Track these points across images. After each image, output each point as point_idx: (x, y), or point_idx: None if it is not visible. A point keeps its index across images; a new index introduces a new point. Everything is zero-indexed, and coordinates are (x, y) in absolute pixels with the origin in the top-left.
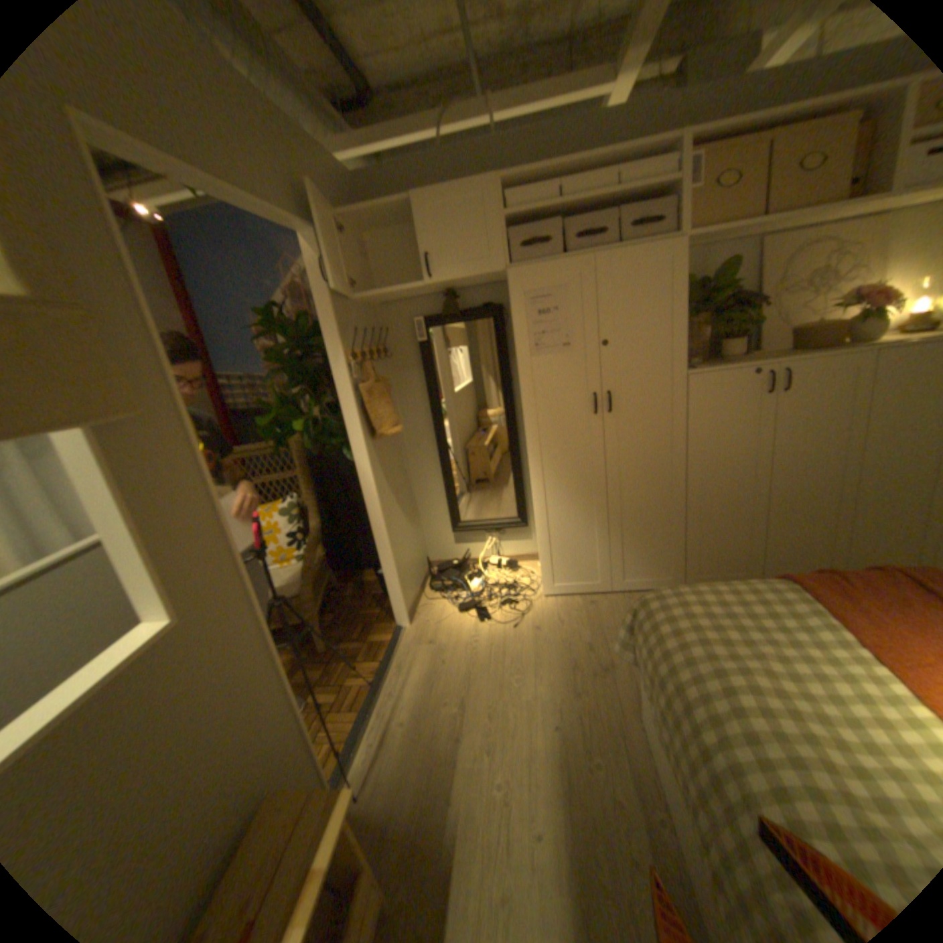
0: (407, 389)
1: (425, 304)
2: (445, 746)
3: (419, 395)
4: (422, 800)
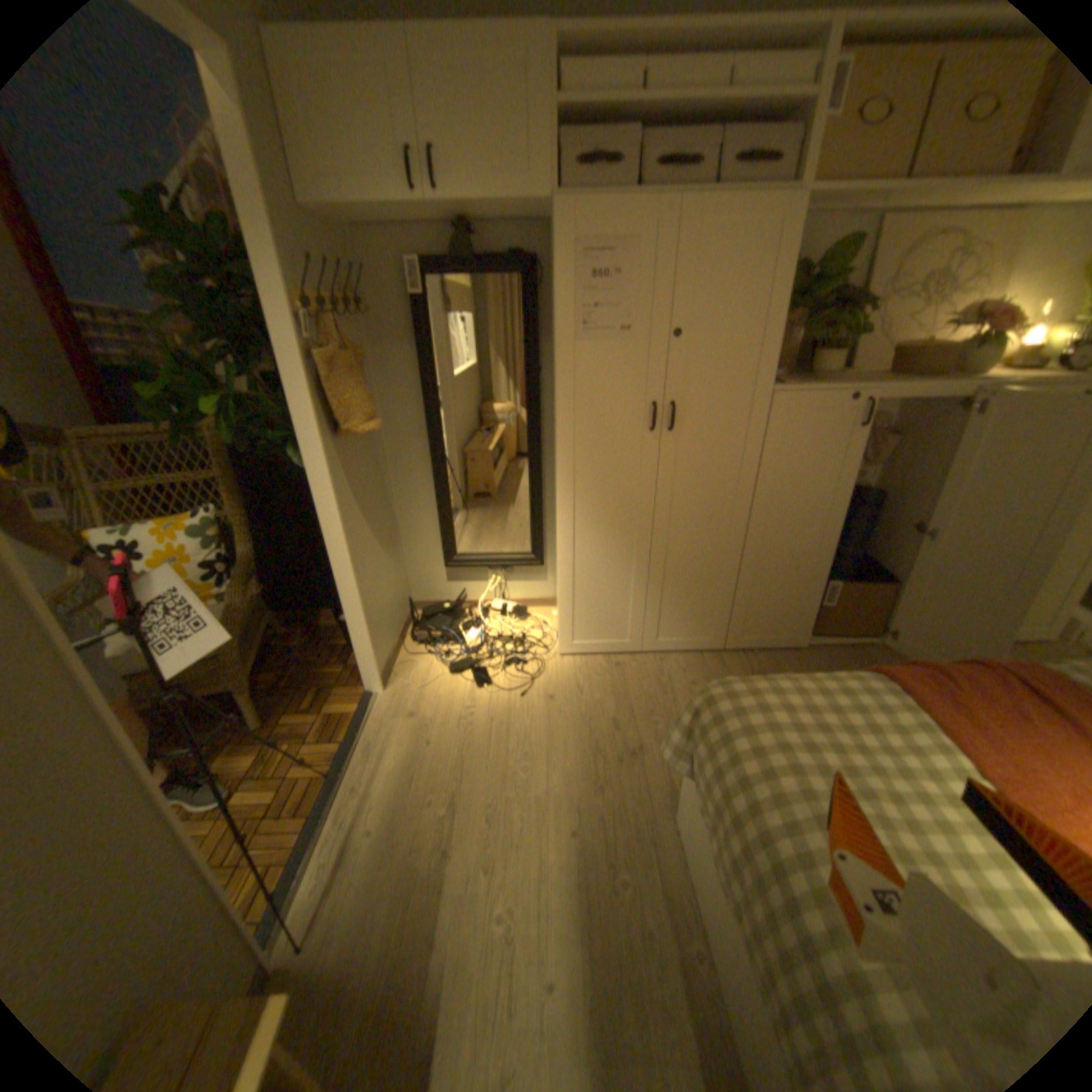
0: (390, 364)
1: (424, 236)
2: (429, 860)
3: (408, 375)
4: (396, 940)
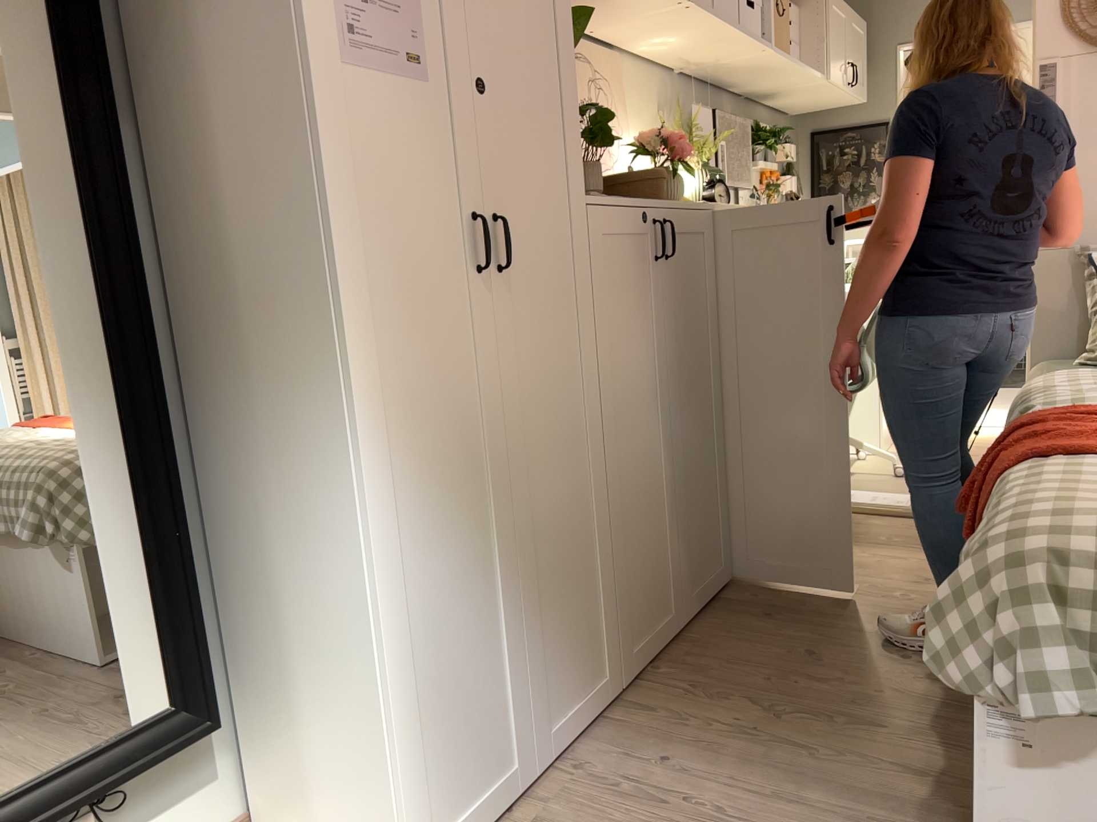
0: None
1: None
2: None
3: None
4: None
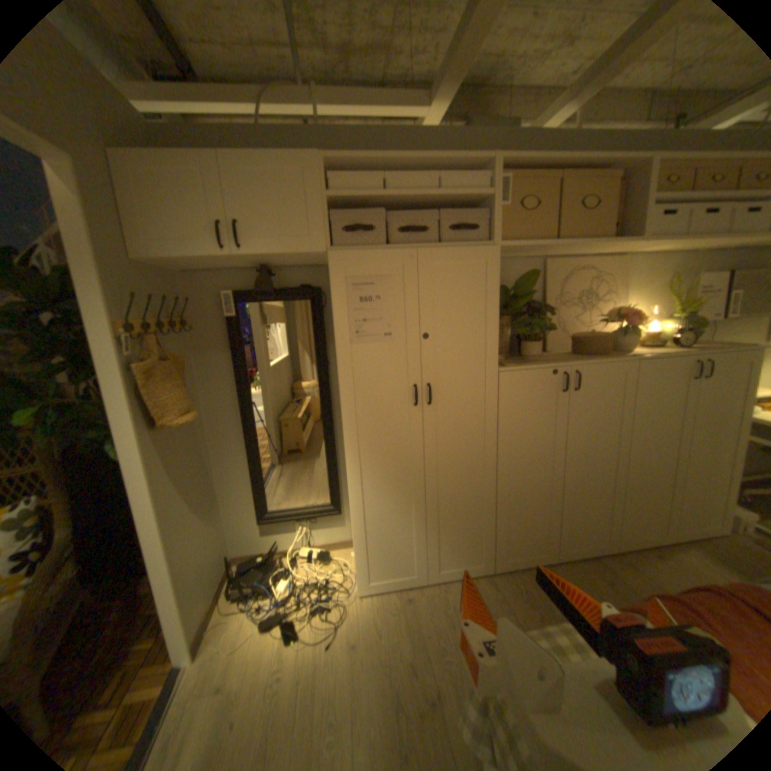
0: (210, 365)
1: (237, 277)
2: None
3: (225, 373)
4: None
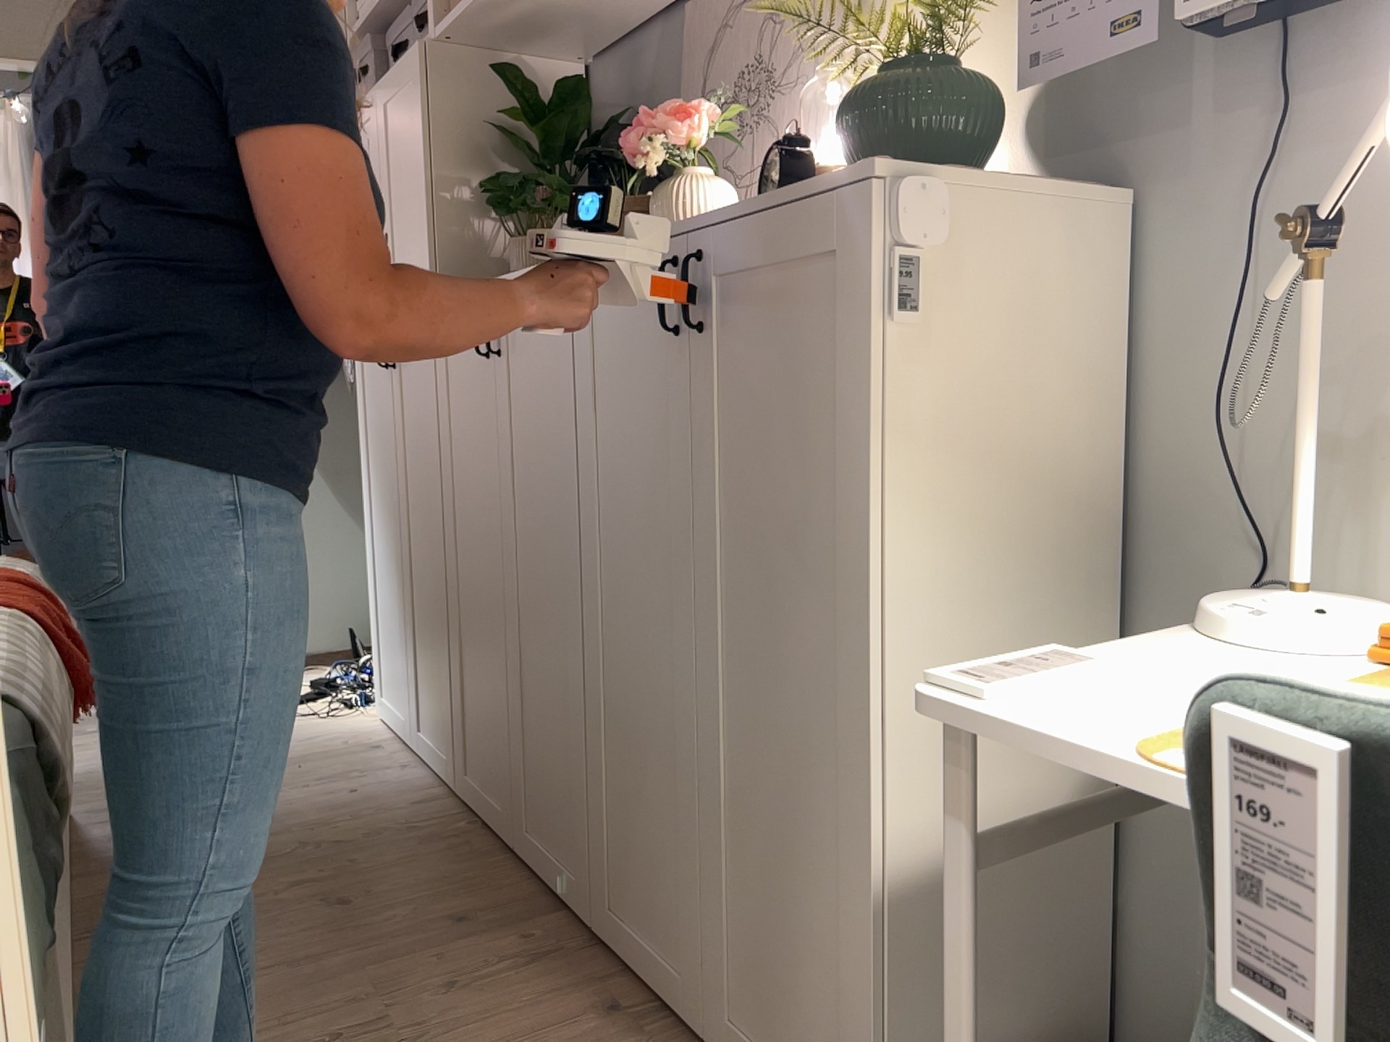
0: None
1: None
2: None
3: None
4: None
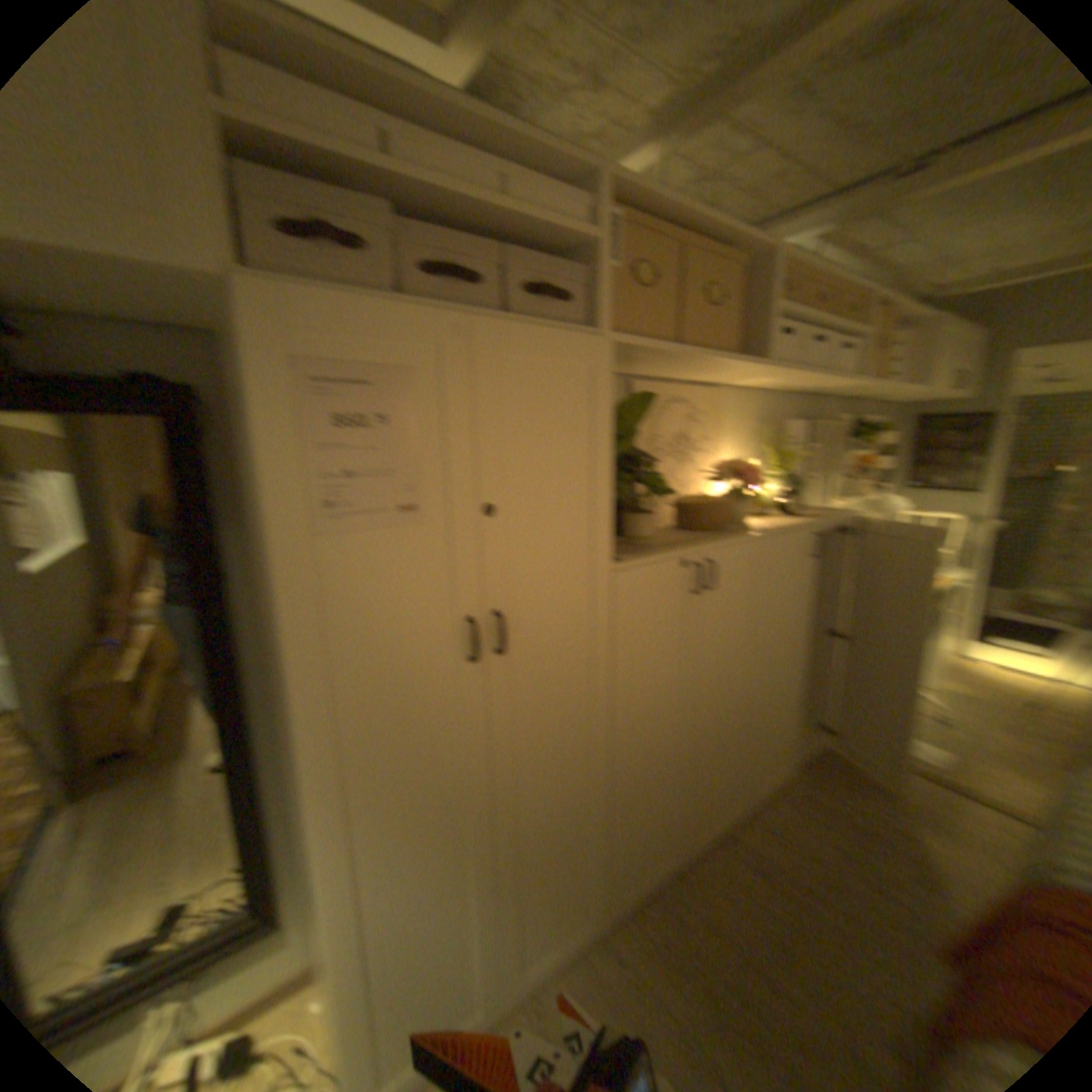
0: None
1: None
2: None
3: None
4: None
